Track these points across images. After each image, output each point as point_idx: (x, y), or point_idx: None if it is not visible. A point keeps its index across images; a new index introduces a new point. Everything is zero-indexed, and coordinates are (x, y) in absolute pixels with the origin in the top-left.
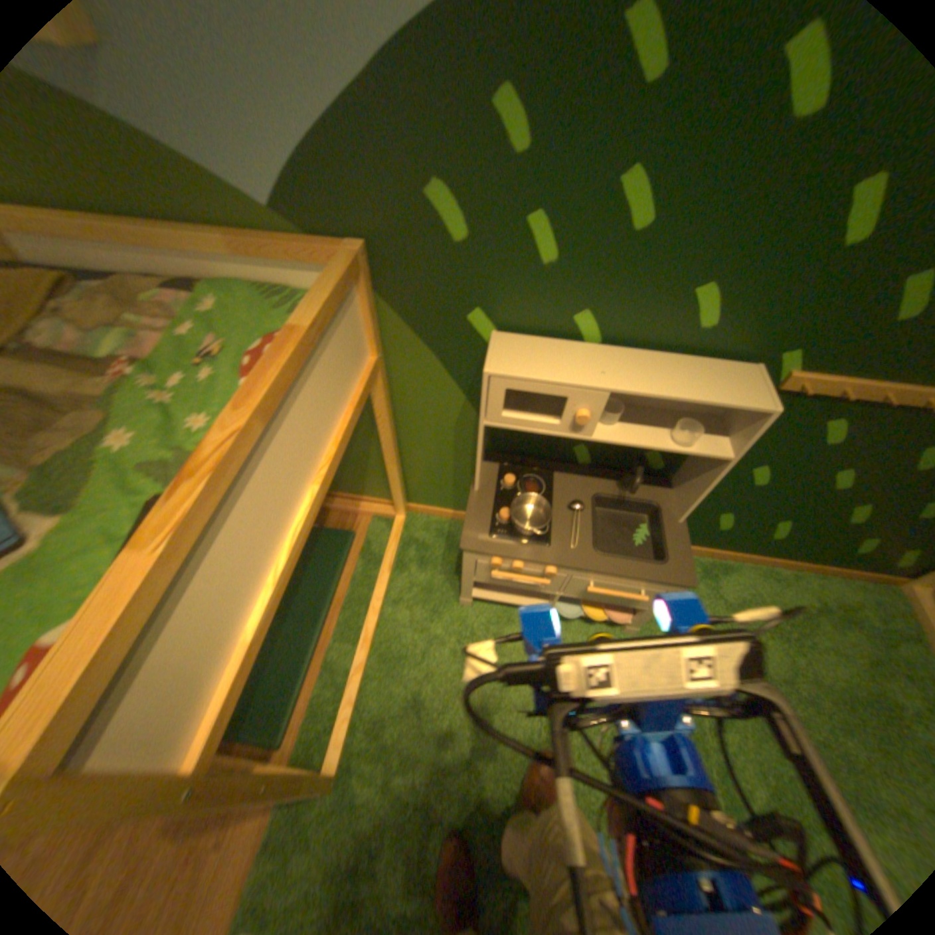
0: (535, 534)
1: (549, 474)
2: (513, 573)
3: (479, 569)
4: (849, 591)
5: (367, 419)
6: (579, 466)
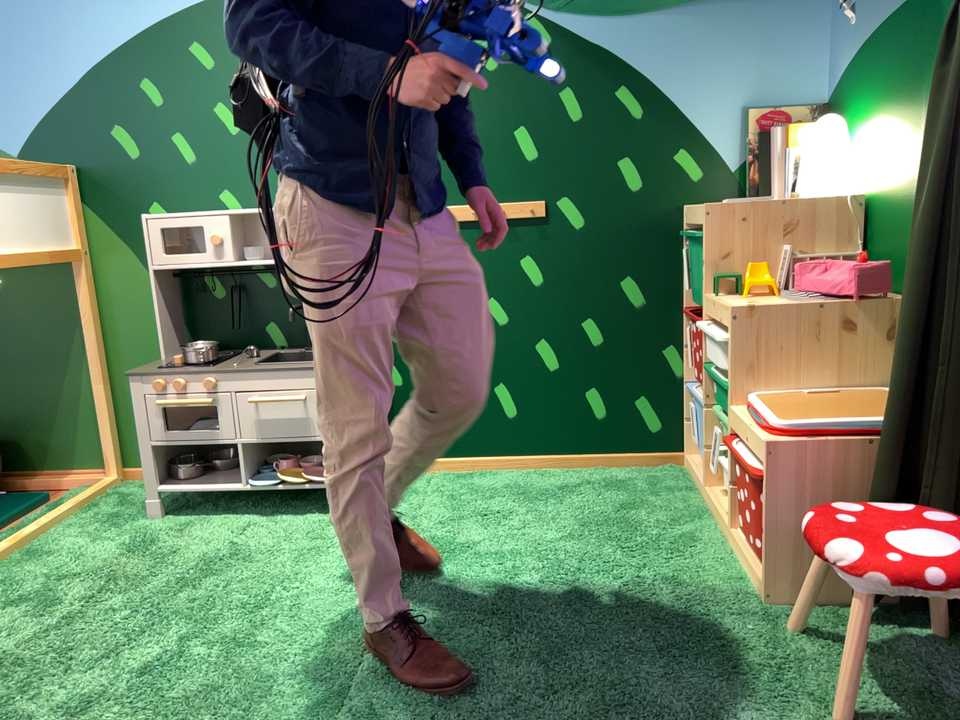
0: (199, 361)
1: (243, 352)
2: (177, 399)
3: (149, 412)
4: (624, 473)
5: (78, 335)
6: (276, 348)
